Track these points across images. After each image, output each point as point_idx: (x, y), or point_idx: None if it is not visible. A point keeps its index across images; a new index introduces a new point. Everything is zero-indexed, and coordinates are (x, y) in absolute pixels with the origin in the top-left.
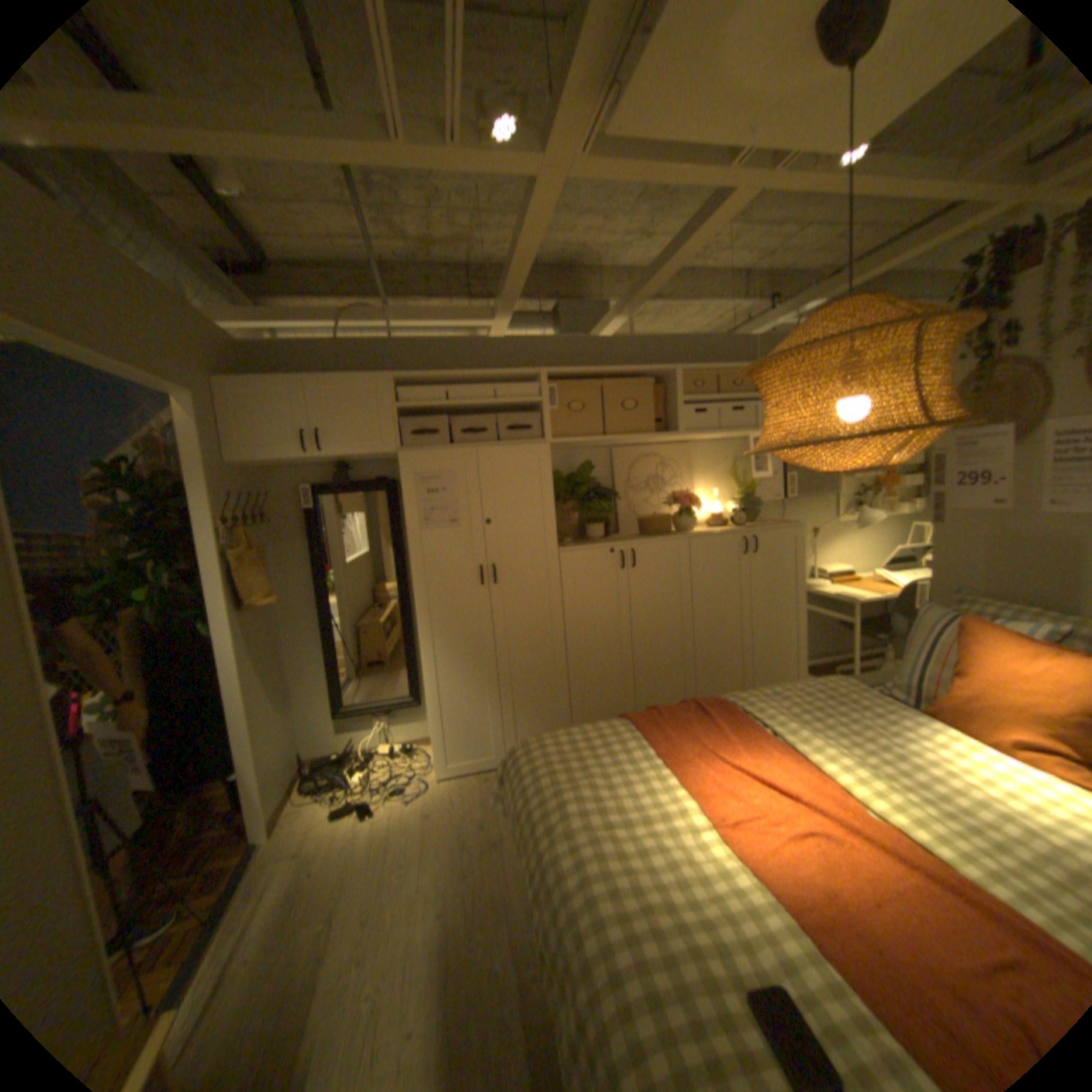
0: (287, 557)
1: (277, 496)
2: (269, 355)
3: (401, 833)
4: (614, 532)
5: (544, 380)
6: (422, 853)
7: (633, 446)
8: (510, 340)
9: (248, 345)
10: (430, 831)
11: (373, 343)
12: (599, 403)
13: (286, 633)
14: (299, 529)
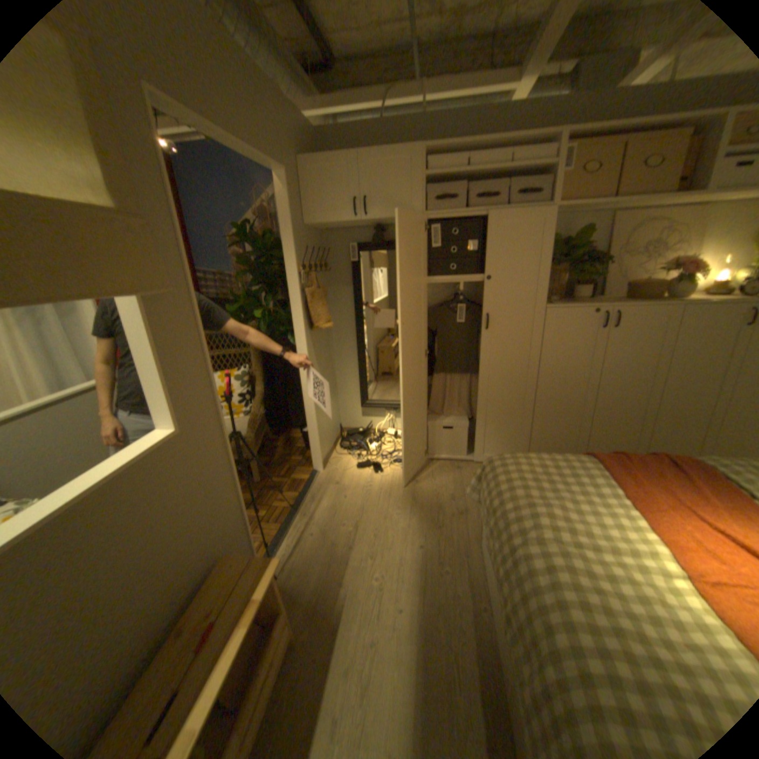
0: (339, 296)
1: (335, 251)
2: (333, 137)
3: (400, 487)
4: (600, 293)
5: (564, 140)
6: (413, 504)
7: (641, 209)
8: (533, 102)
9: (320, 129)
10: (418, 491)
11: (410, 117)
12: (618, 162)
13: (337, 347)
14: (348, 276)
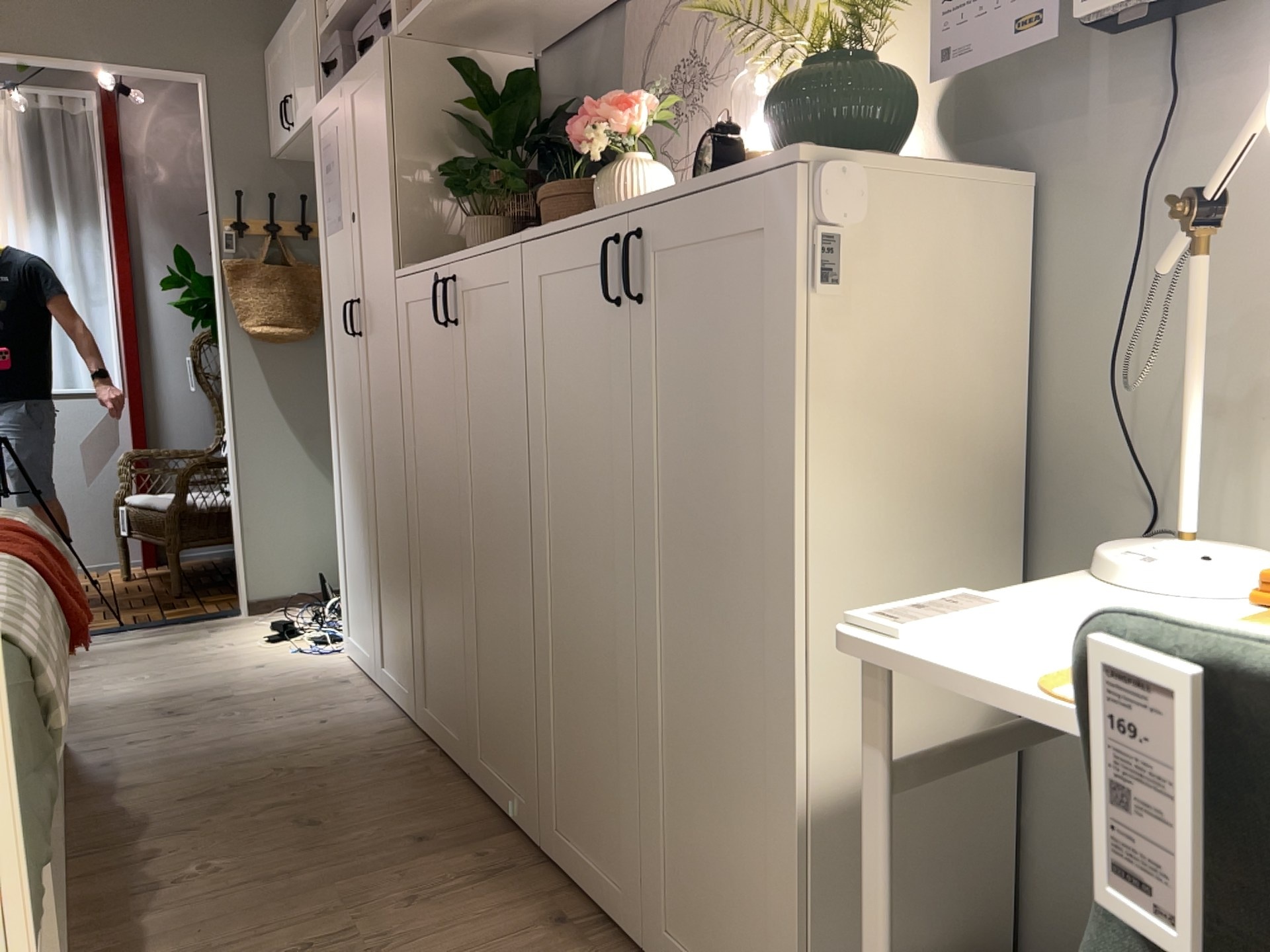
0: None
1: None
2: None
3: (231, 662)
4: None
5: None
6: (179, 680)
7: None
8: None
9: None
10: (227, 674)
11: None
12: None
13: None
14: None
